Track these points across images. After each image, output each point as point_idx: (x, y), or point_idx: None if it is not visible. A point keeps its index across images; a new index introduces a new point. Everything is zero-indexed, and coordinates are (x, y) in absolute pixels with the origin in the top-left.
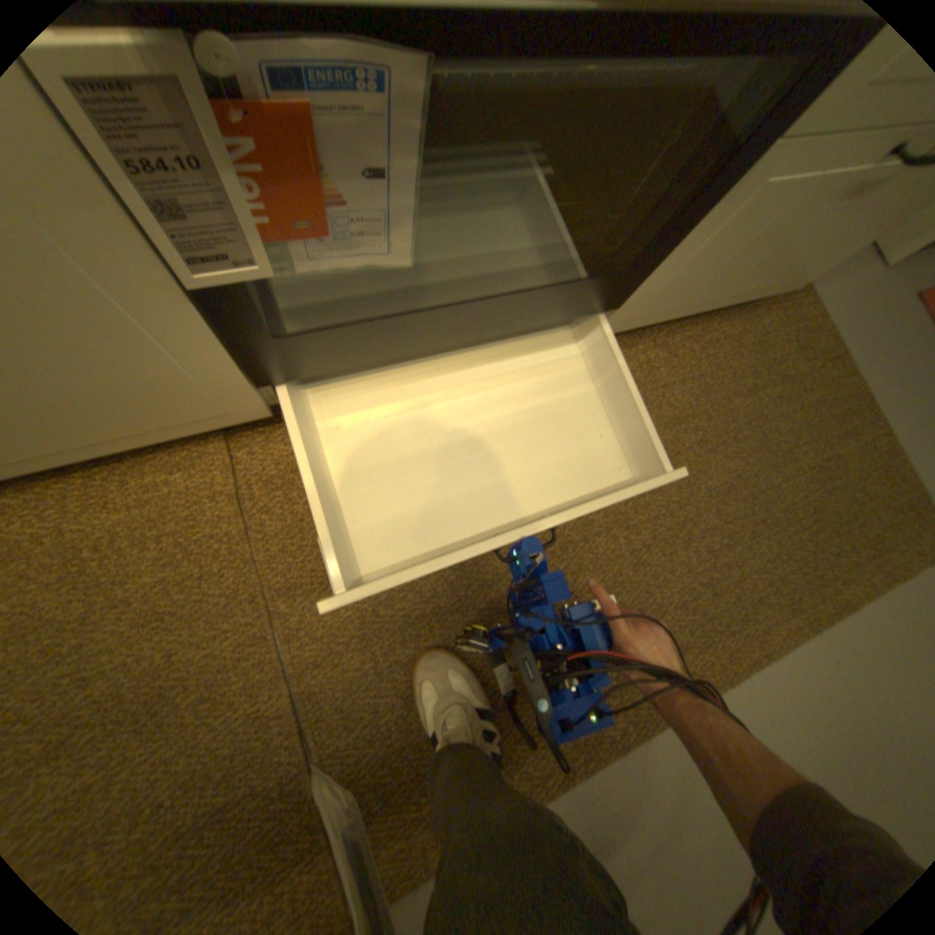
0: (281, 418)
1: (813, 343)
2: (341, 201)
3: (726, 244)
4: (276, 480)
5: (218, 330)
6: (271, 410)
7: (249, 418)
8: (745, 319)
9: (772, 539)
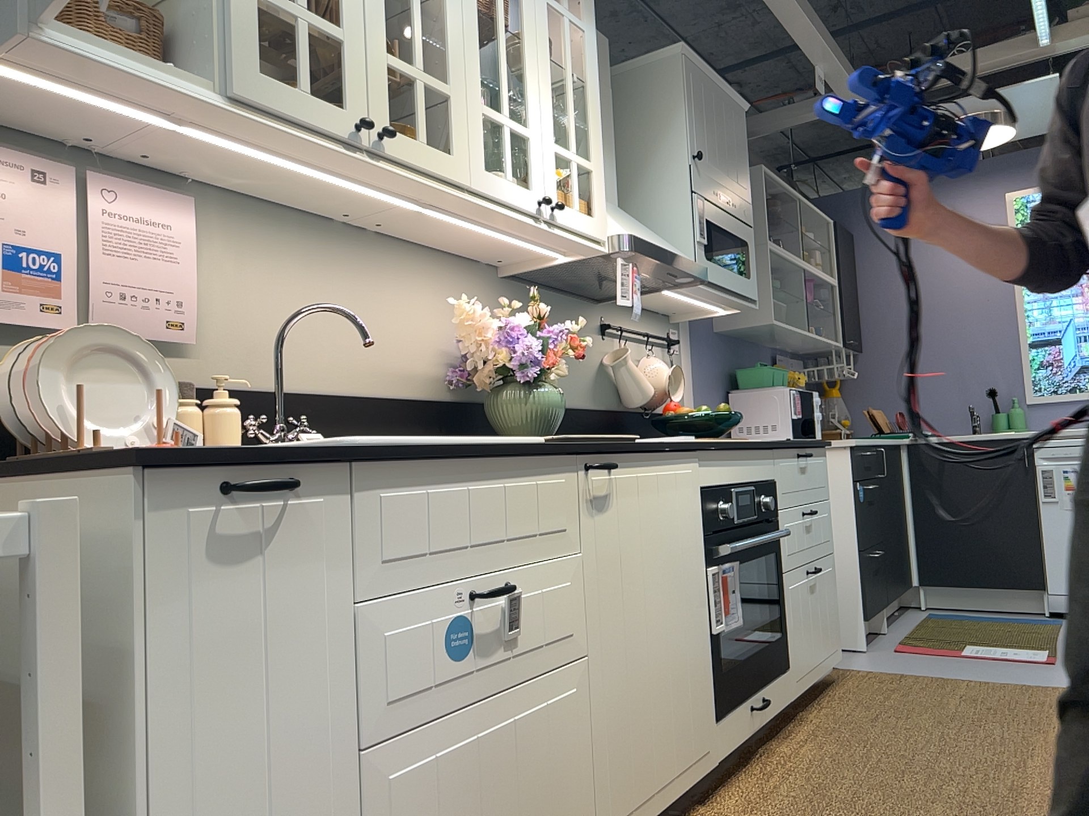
0: (713, 796)
1: (884, 679)
2: (731, 604)
3: (799, 621)
4: (747, 810)
5: (711, 672)
6: (716, 764)
7: (713, 768)
8: (842, 686)
9: (988, 723)
